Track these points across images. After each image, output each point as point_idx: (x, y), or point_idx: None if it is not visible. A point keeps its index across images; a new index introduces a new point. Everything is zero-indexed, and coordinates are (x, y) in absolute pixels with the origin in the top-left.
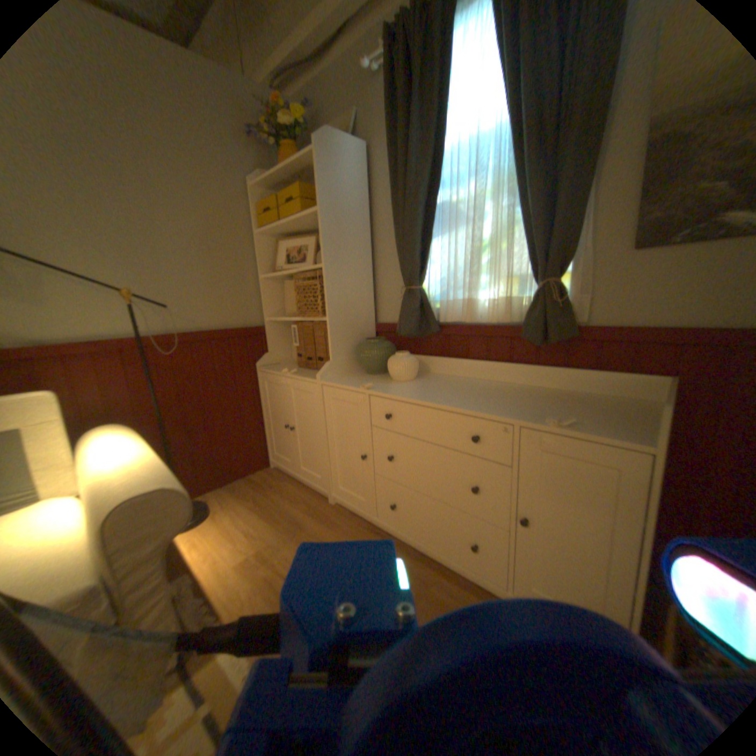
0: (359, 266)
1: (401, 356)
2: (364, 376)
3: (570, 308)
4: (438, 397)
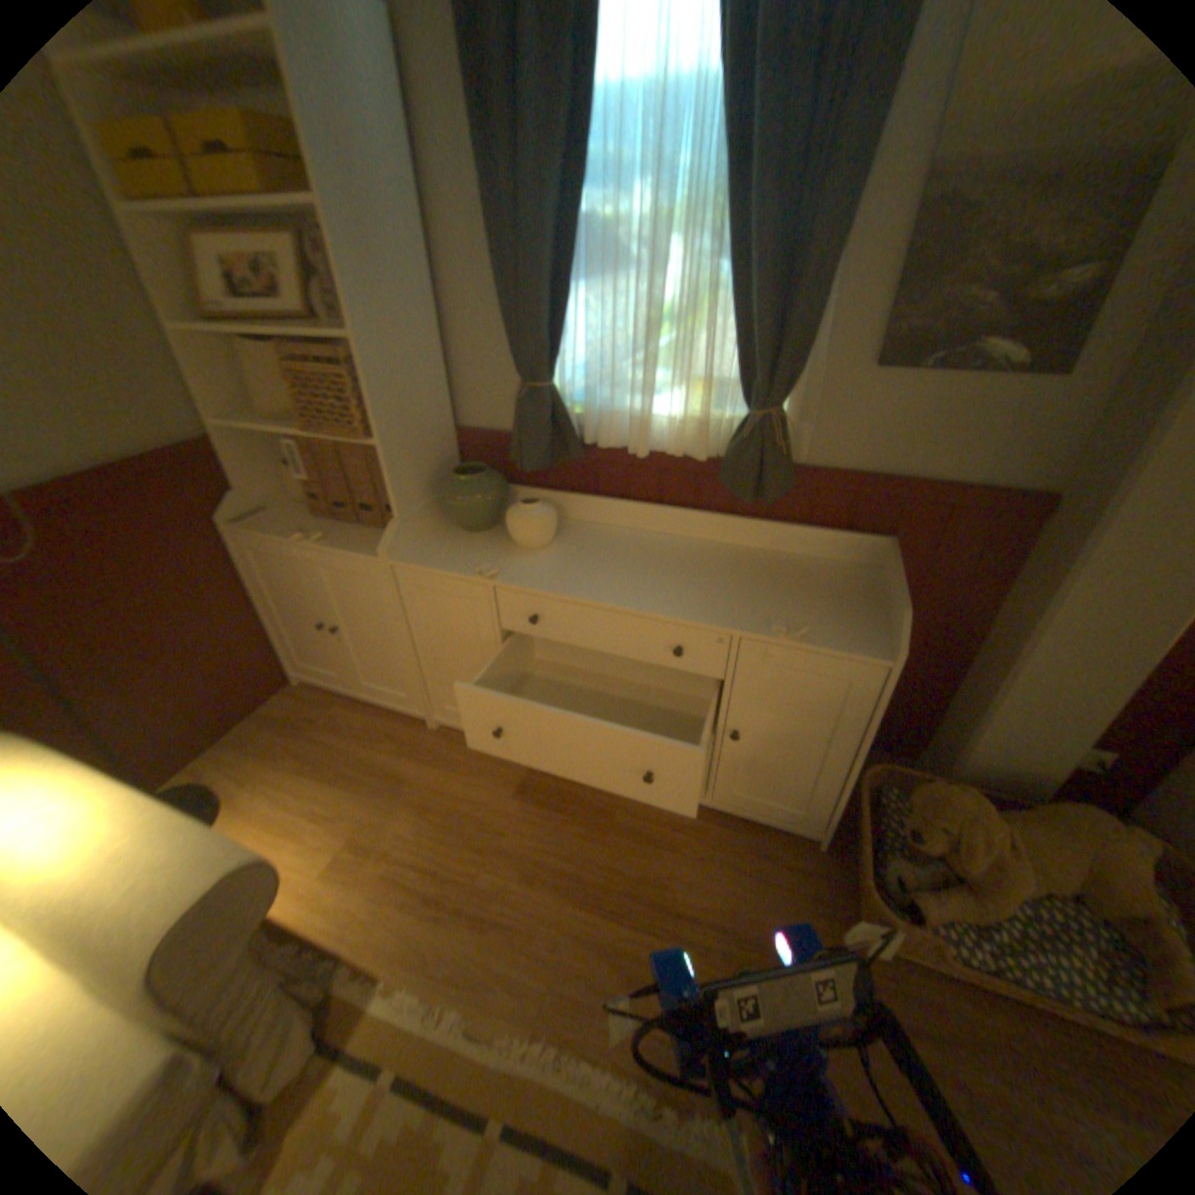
0: (417, 324)
1: (531, 510)
2: (462, 537)
3: (787, 446)
4: (612, 589)
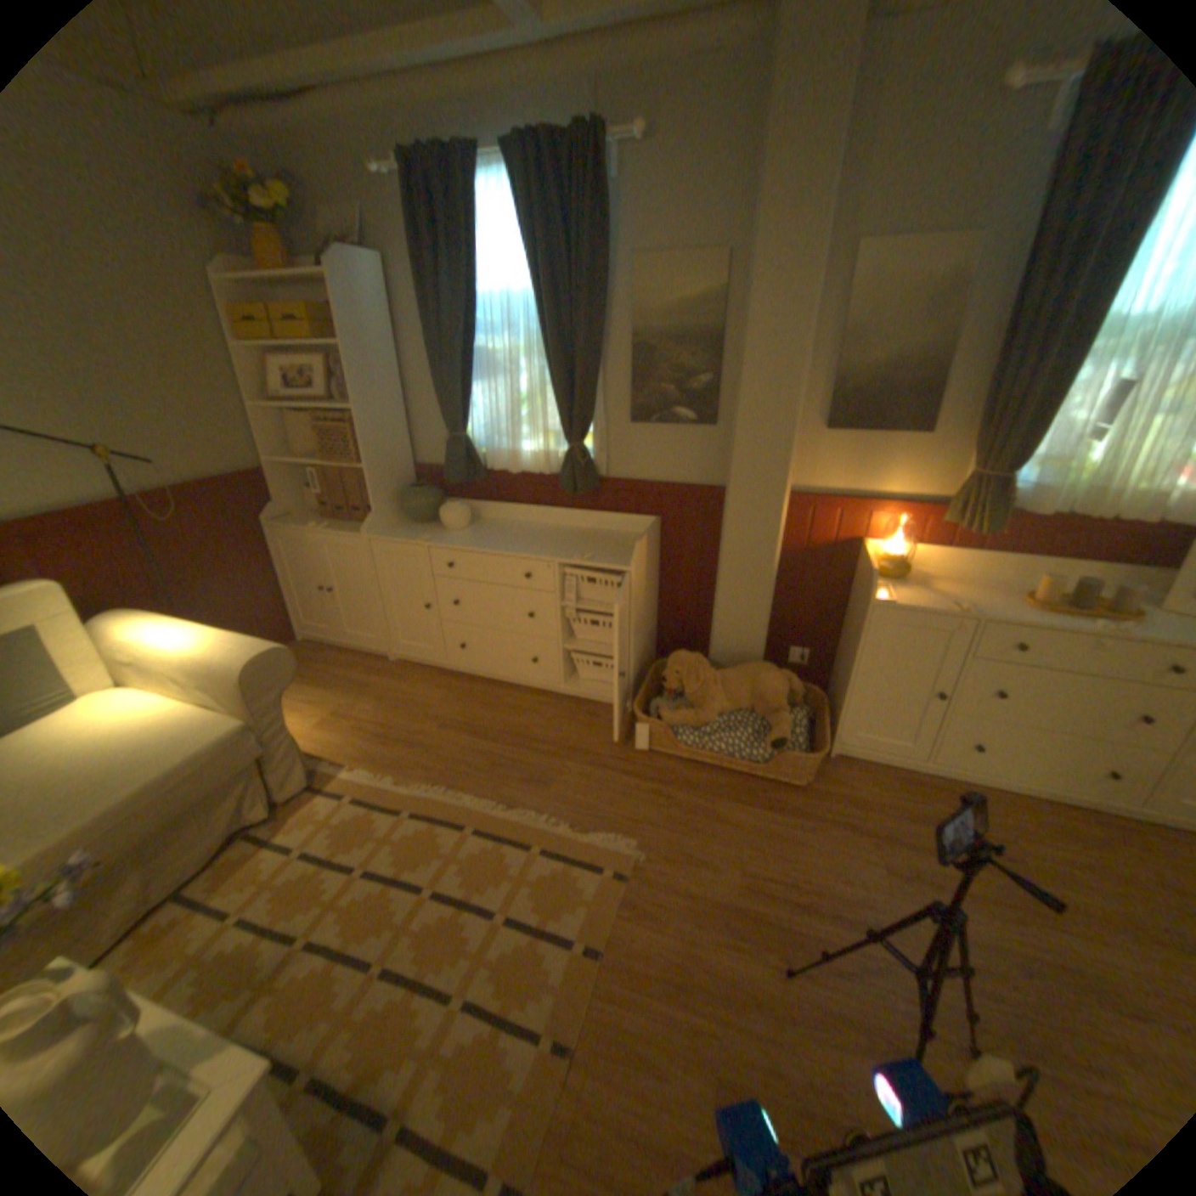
0: (389, 404)
1: (452, 507)
2: (412, 527)
3: (591, 467)
4: (494, 546)
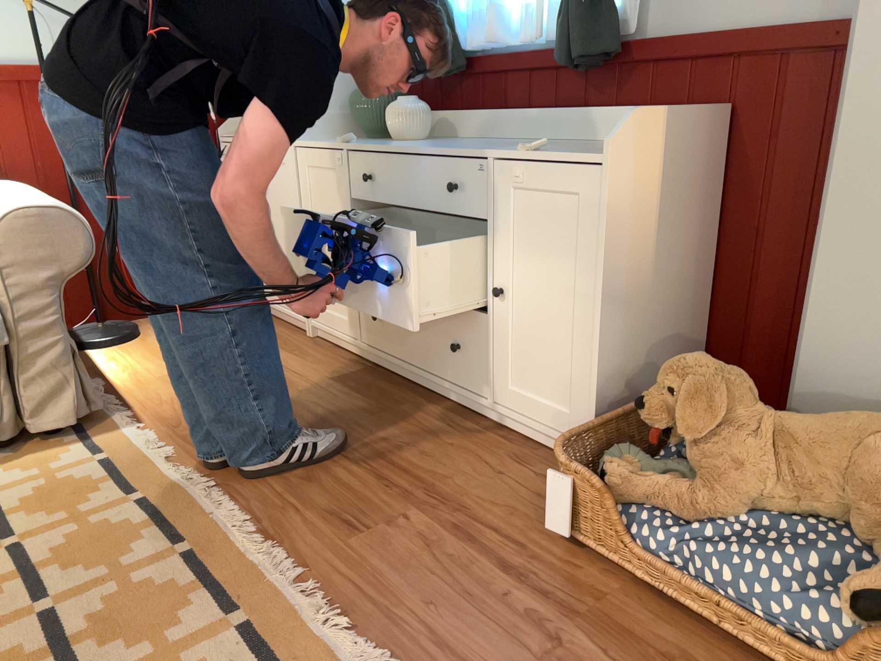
0: None
1: (400, 103)
2: (357, 141)
3: (607, 14)
4: (425, 146)
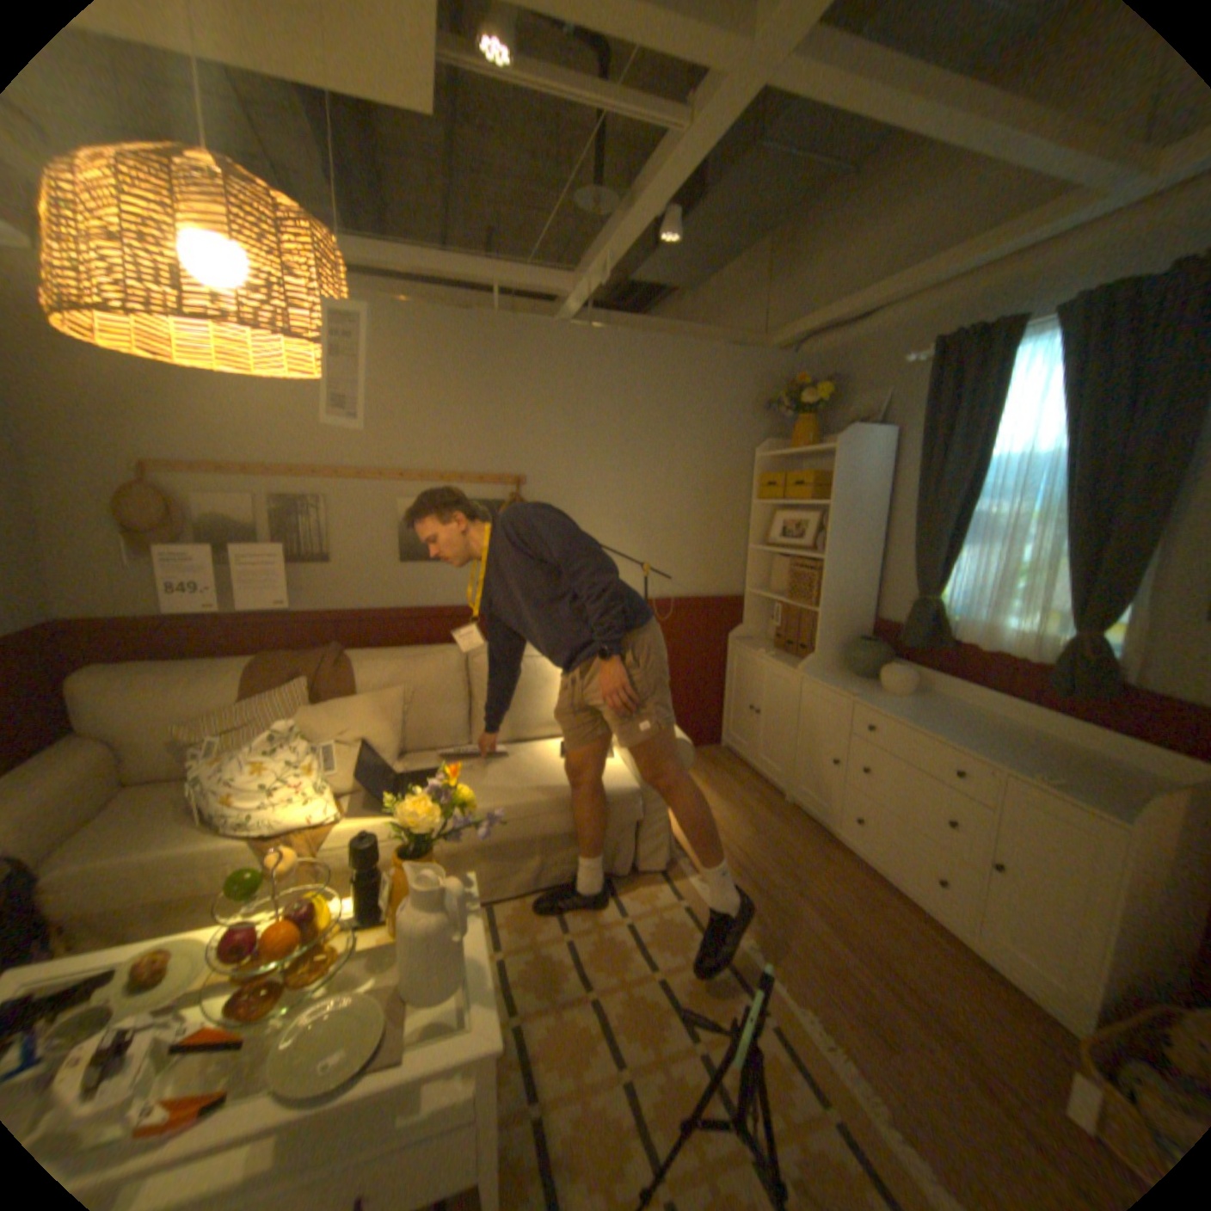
0: (864, 558)
1: (897, 669)
2: (850, 678)
3: (1112, 666)
4: (929, 724)
